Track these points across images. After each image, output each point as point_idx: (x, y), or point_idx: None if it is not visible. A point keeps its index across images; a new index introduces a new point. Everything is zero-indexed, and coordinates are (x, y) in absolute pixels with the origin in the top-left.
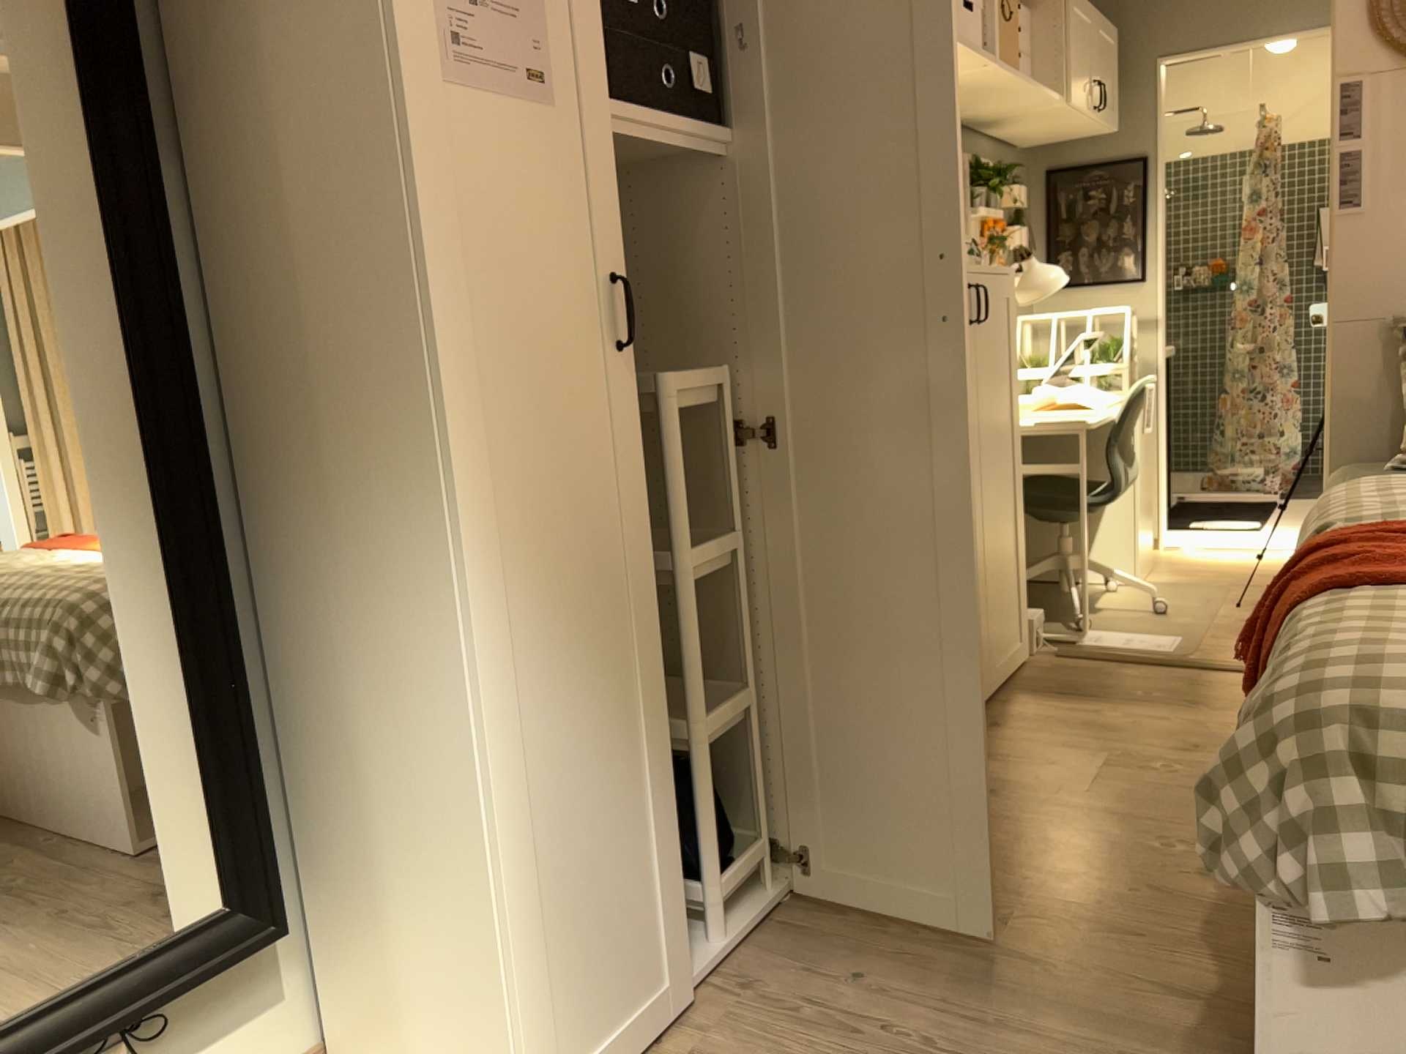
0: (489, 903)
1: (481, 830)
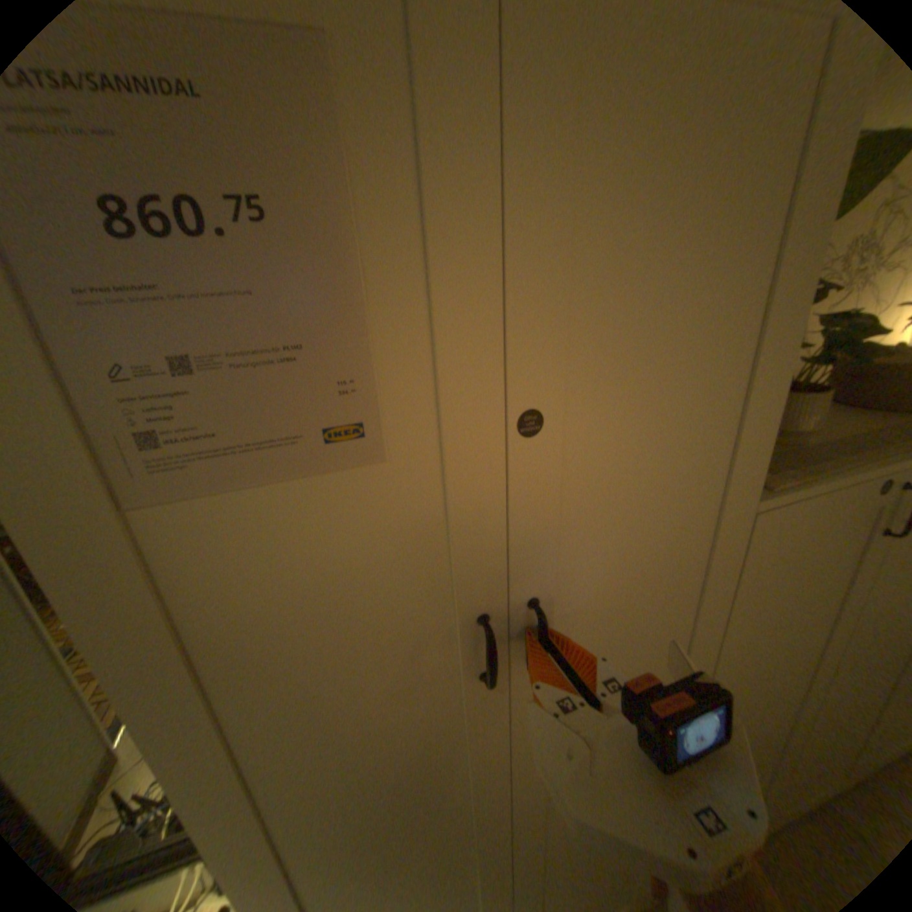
0: None
1: None
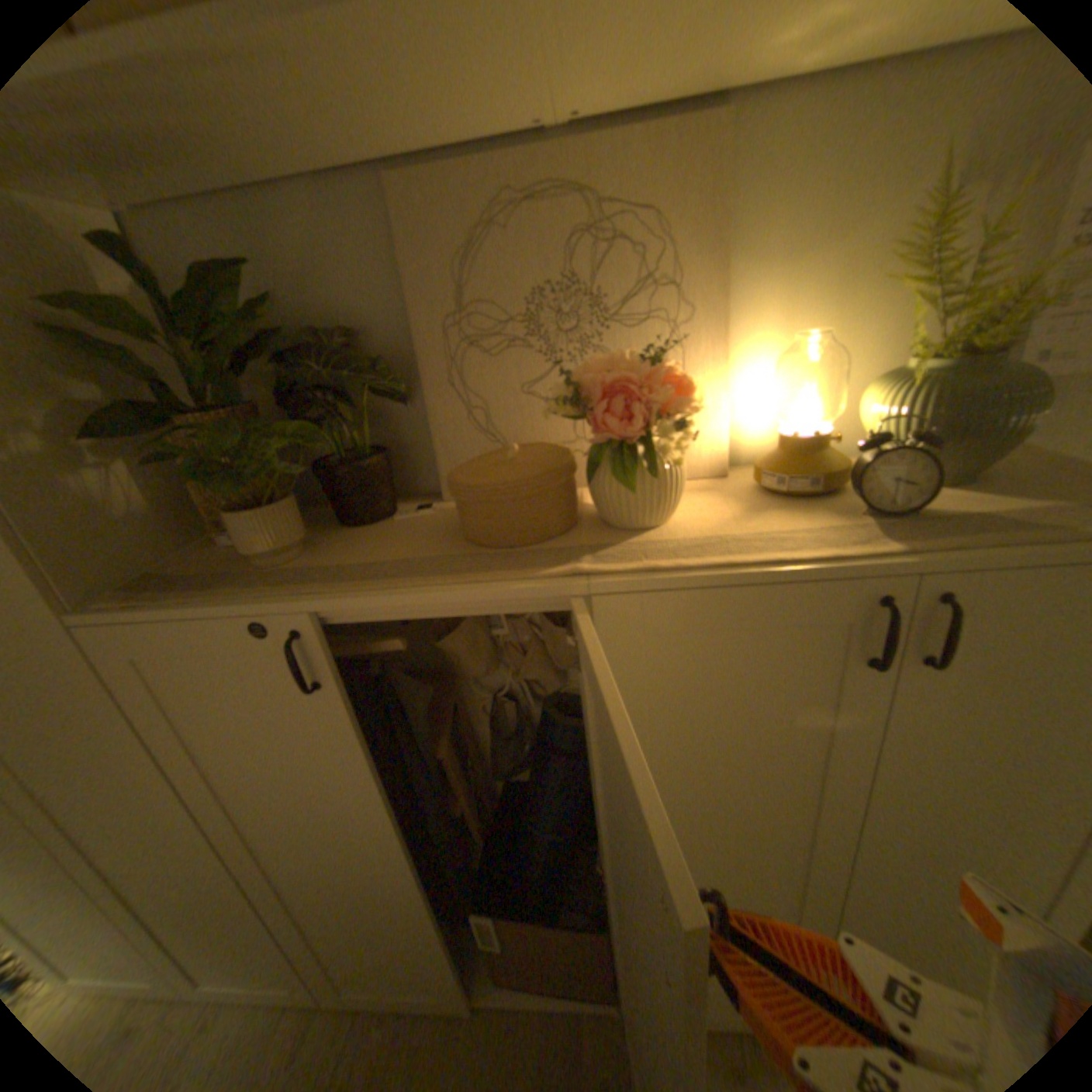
0: None
1: None
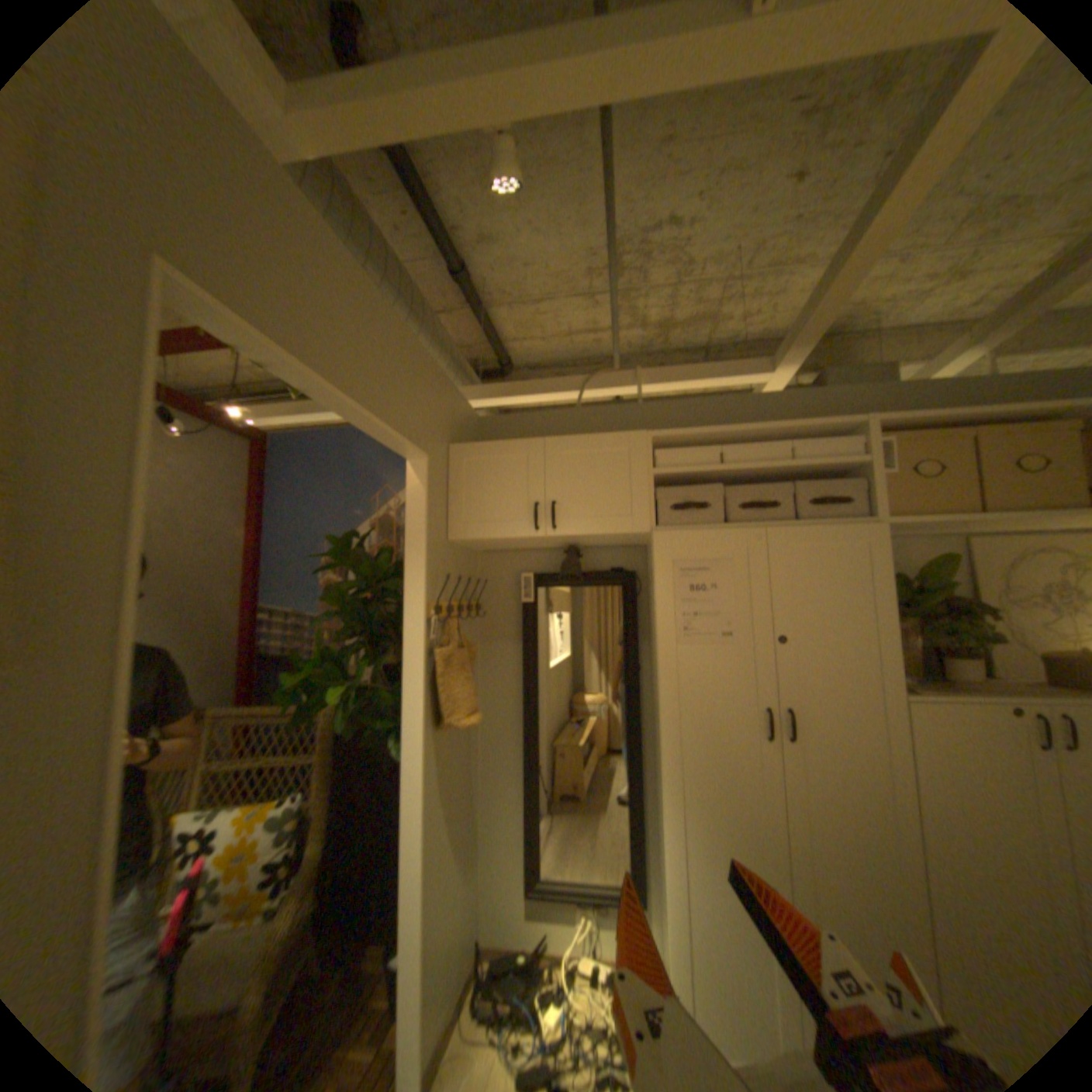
0: (671, 950)
1: (669, 918)
